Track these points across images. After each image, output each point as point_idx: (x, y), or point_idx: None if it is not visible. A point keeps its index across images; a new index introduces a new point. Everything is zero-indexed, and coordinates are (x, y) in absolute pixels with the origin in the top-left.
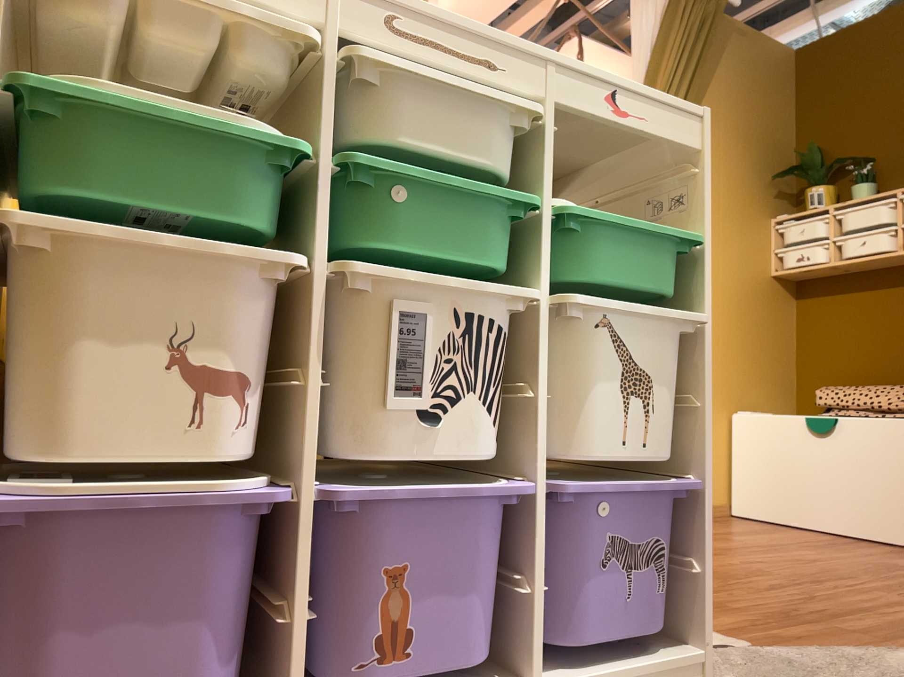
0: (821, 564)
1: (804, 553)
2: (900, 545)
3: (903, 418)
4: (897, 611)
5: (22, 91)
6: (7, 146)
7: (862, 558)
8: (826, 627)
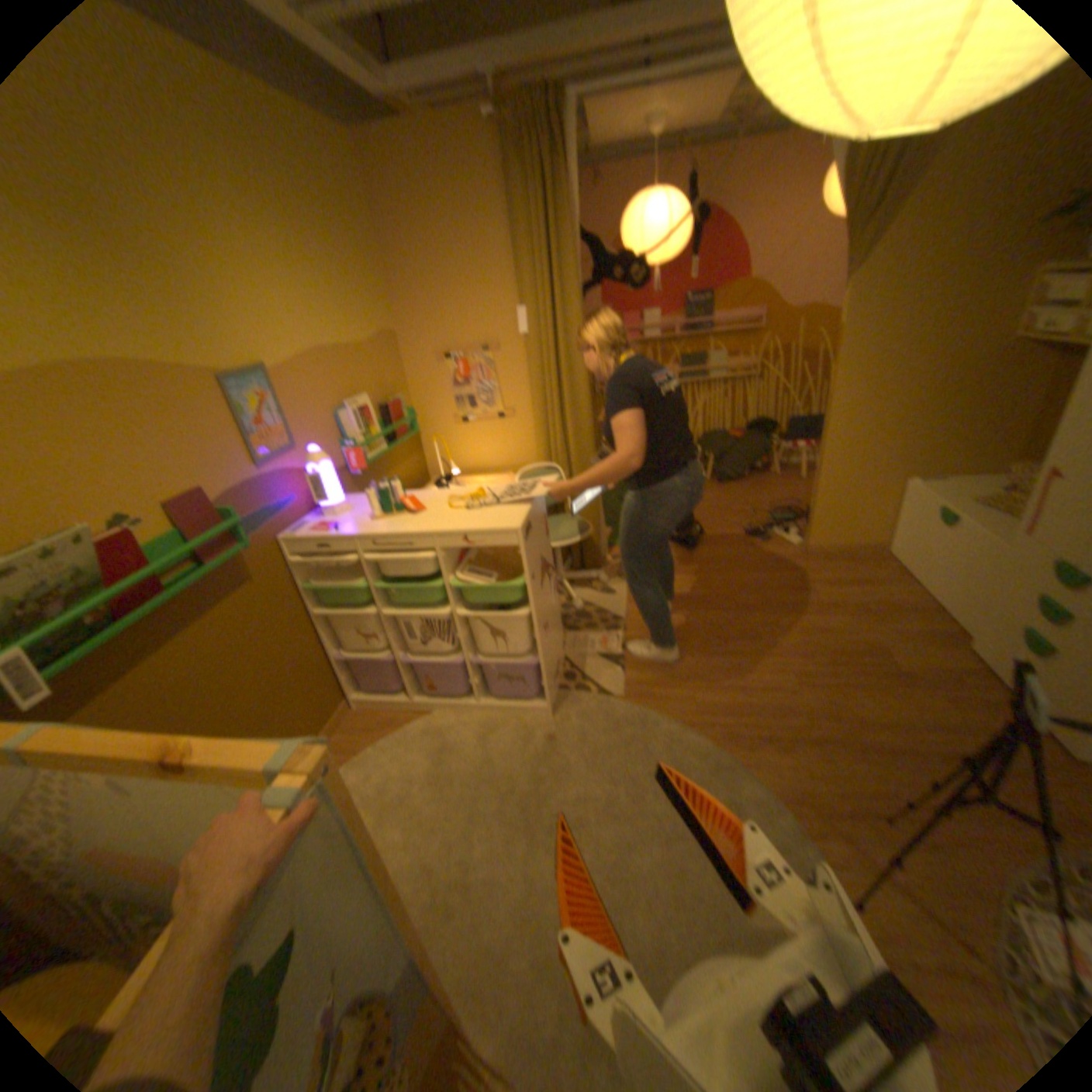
0: (815, 642)
1: (832, 625)
2: (962, 630)
3: (1006, 542)
4: (754, 701)
5: (303, 582)
6: (307, 593)
7: (872, 641)
8: (682, 699)
